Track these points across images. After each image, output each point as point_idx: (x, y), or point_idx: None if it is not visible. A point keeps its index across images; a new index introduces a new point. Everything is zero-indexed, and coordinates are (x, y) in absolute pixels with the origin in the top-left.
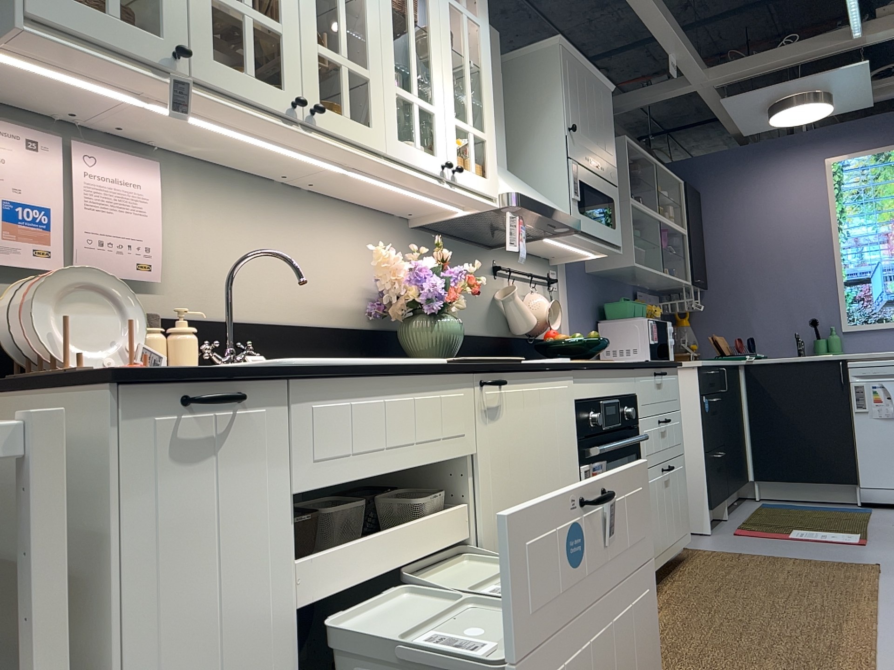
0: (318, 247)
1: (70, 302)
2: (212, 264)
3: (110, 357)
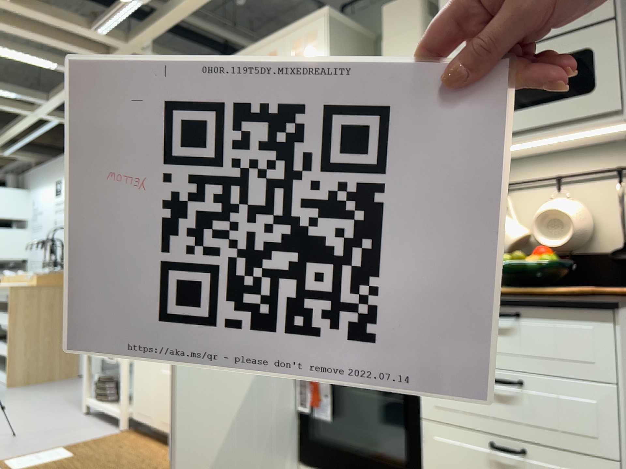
0: None
1: None
2: None
3: None
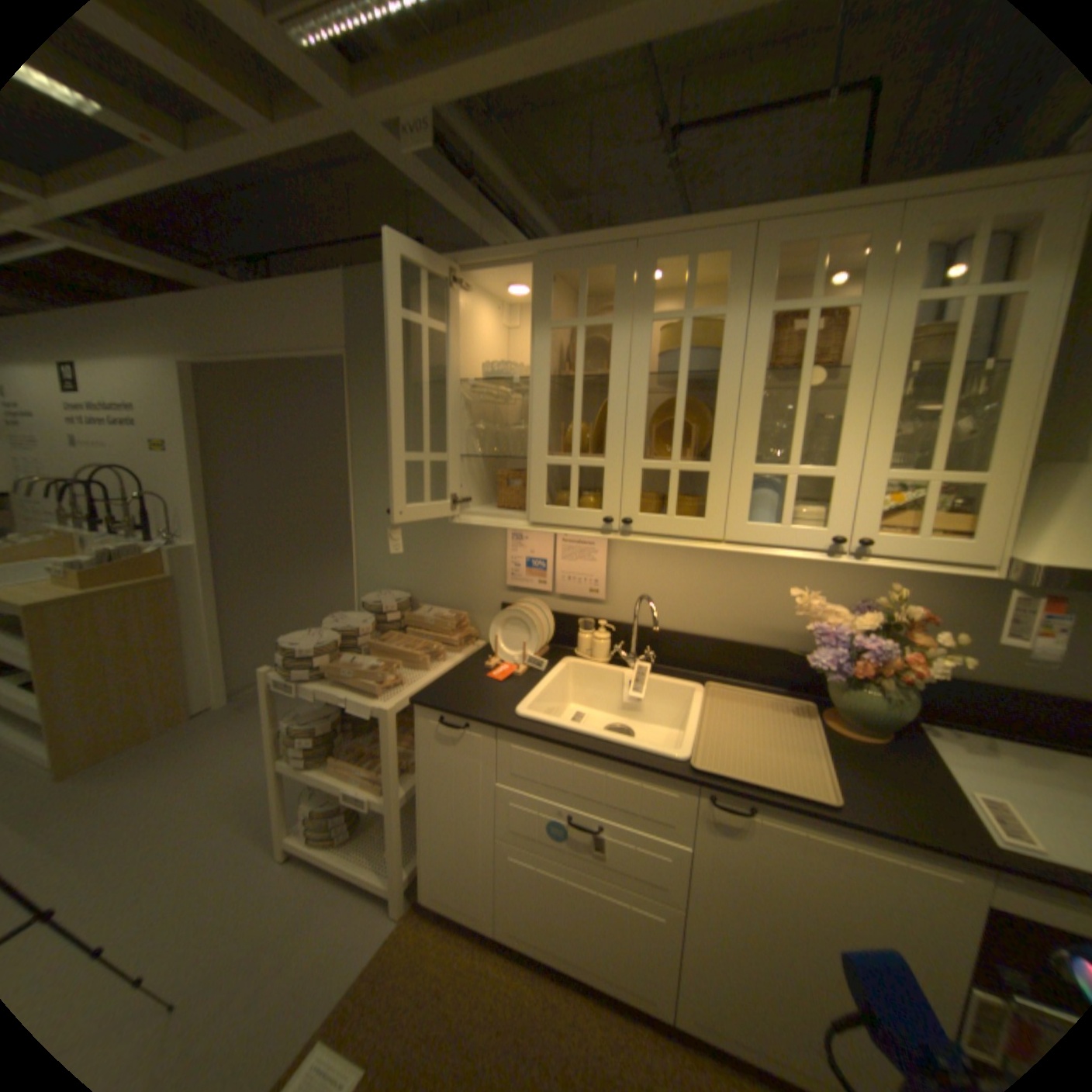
0: (761, 577)
1: (515, 625)
2: (648, 589)
3: (513, 661)
